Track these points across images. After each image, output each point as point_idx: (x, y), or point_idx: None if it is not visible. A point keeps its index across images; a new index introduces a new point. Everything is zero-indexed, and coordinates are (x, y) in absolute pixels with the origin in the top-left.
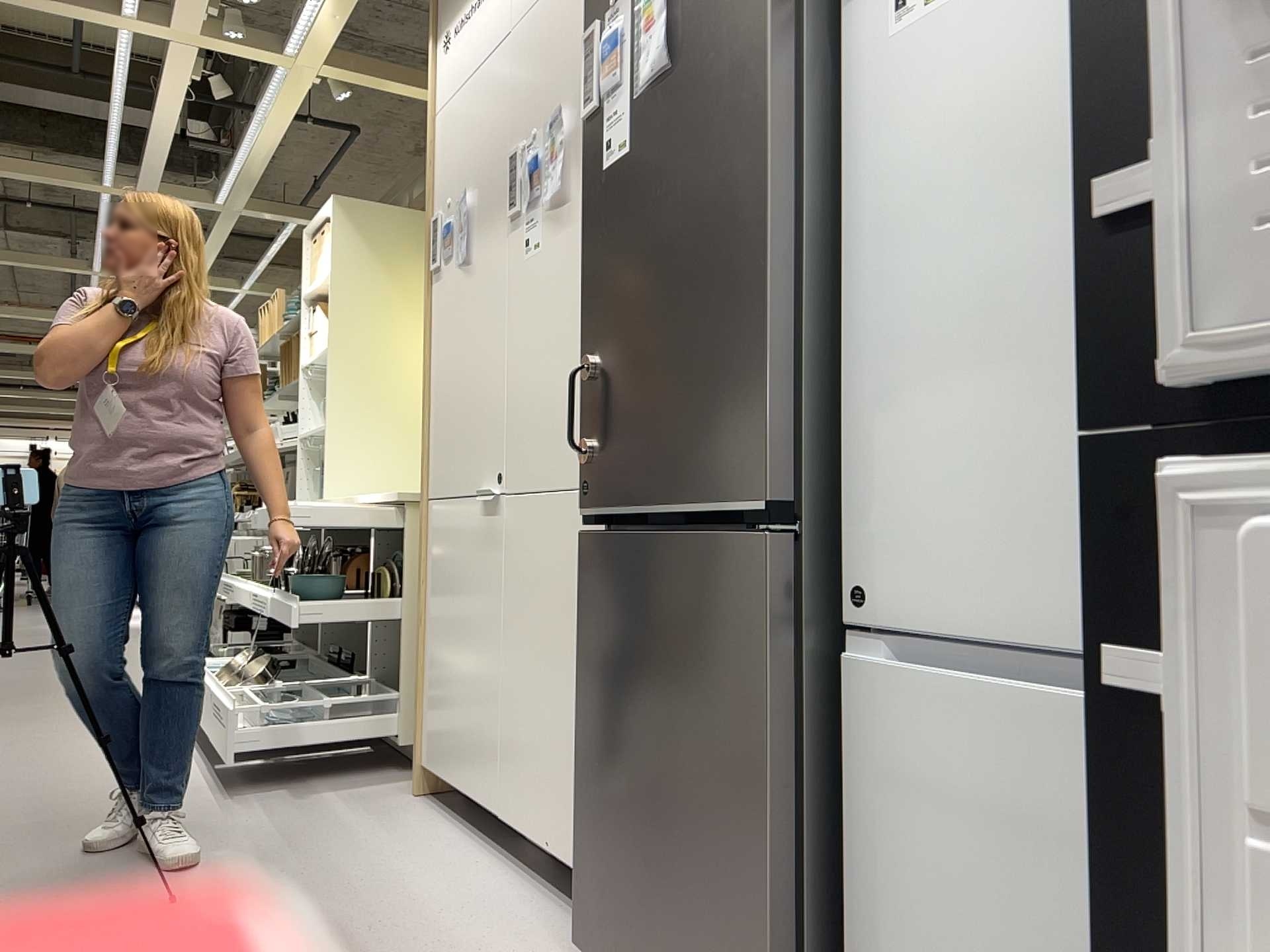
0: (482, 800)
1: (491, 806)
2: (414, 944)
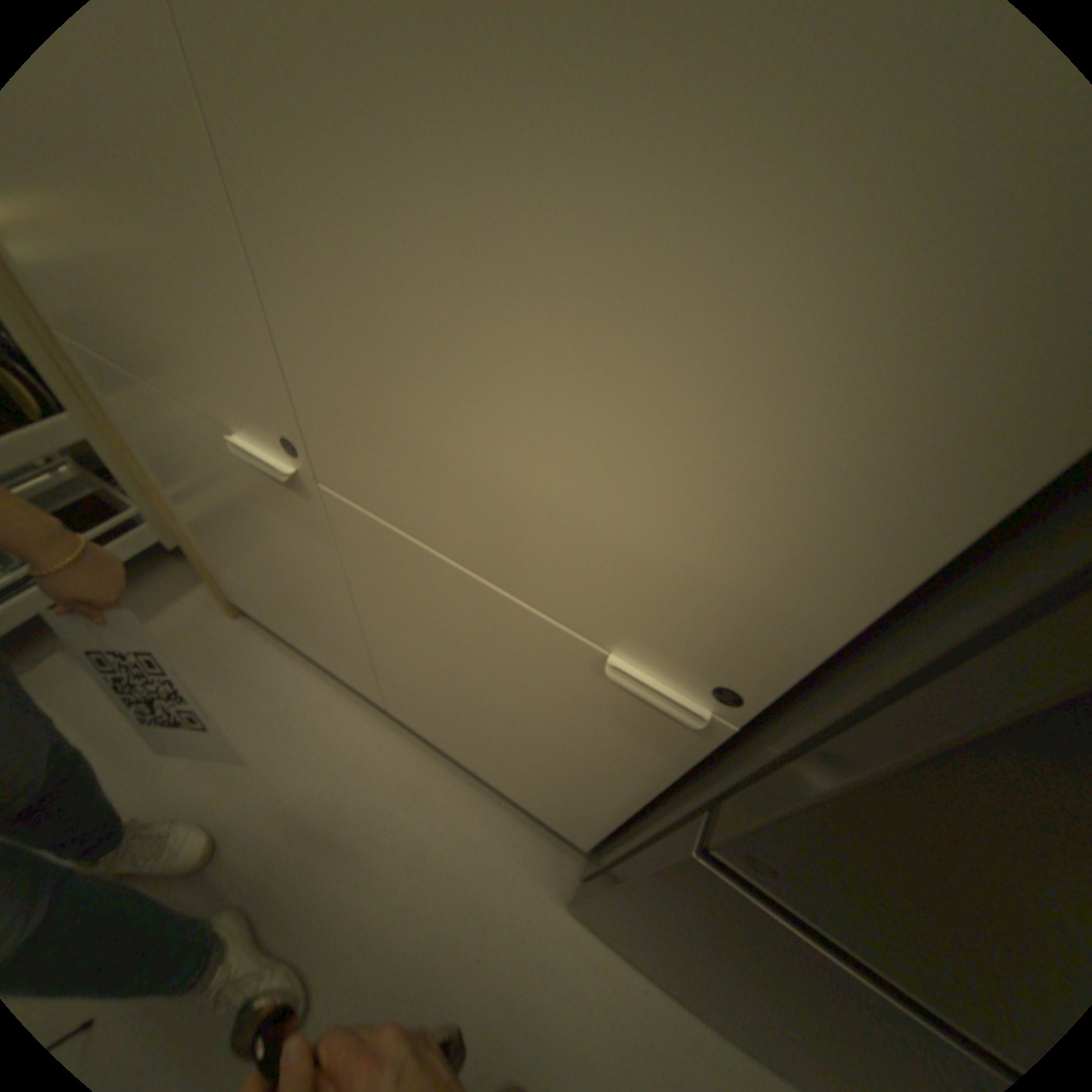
0: (353, 683)
1: (371, 696)
2: (414, 945)
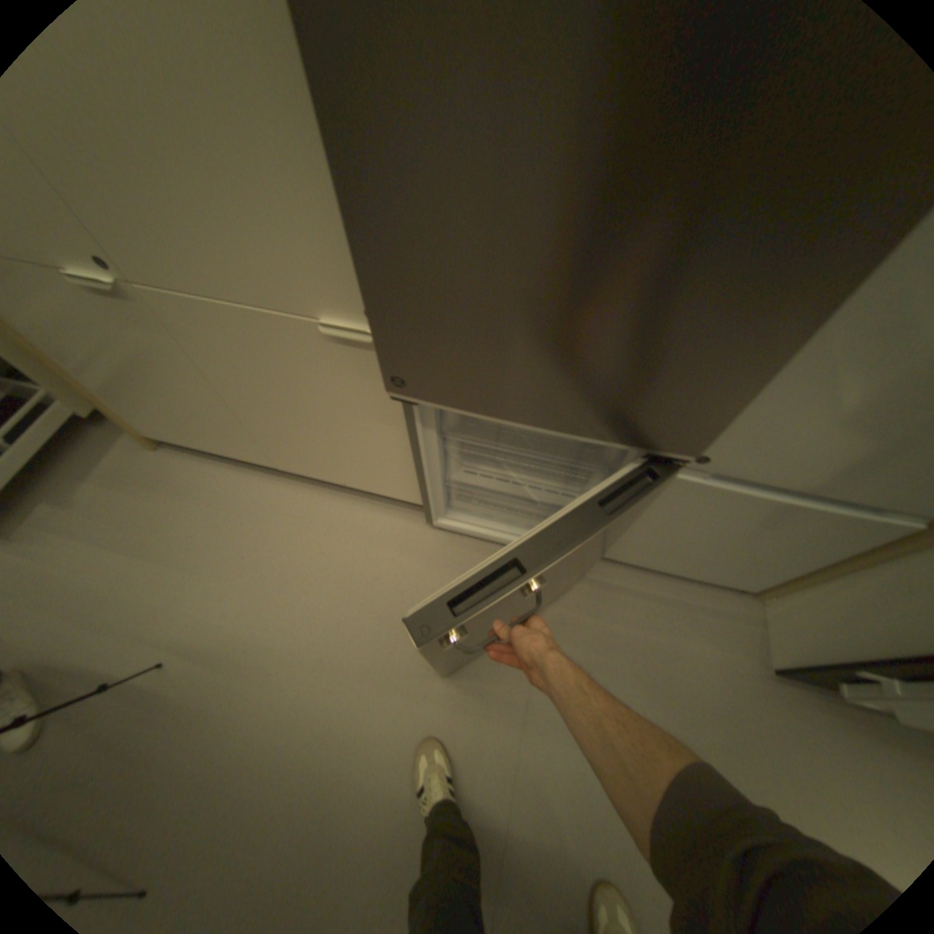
0: (247, 460)
1: (262, 463)
2: (335, 582)
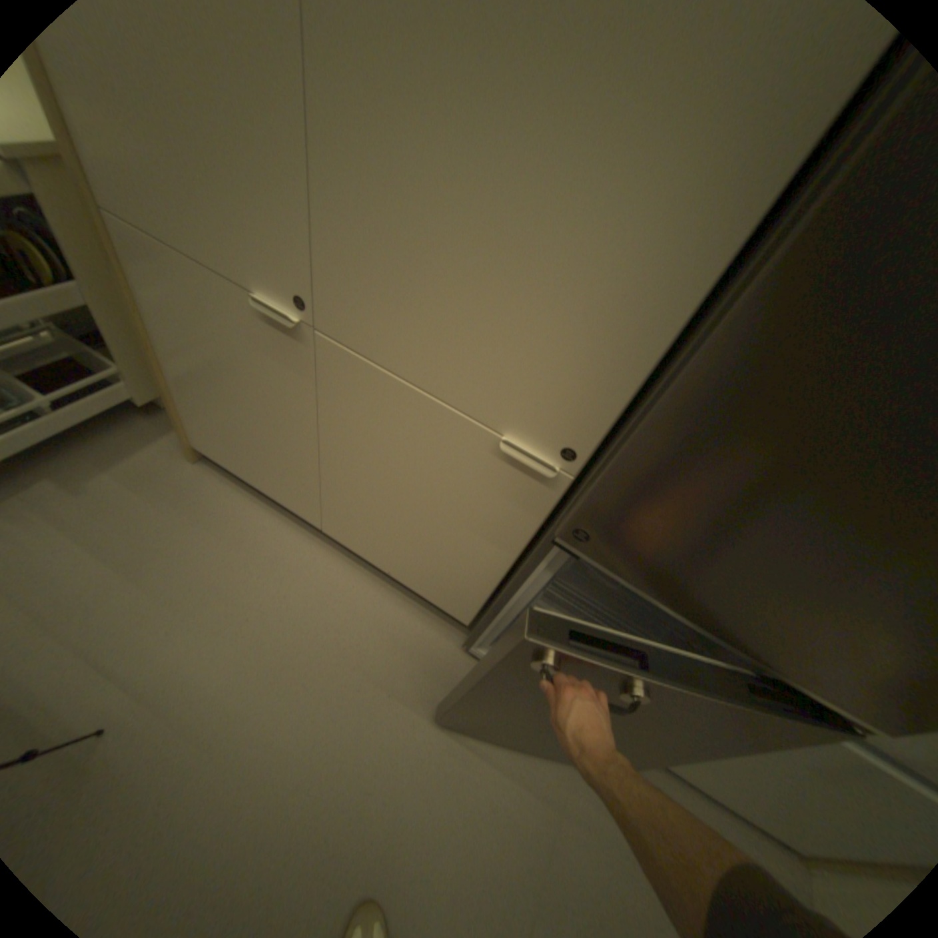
0: (297, 511)
1: (311, 520)
2: (344, 686)
